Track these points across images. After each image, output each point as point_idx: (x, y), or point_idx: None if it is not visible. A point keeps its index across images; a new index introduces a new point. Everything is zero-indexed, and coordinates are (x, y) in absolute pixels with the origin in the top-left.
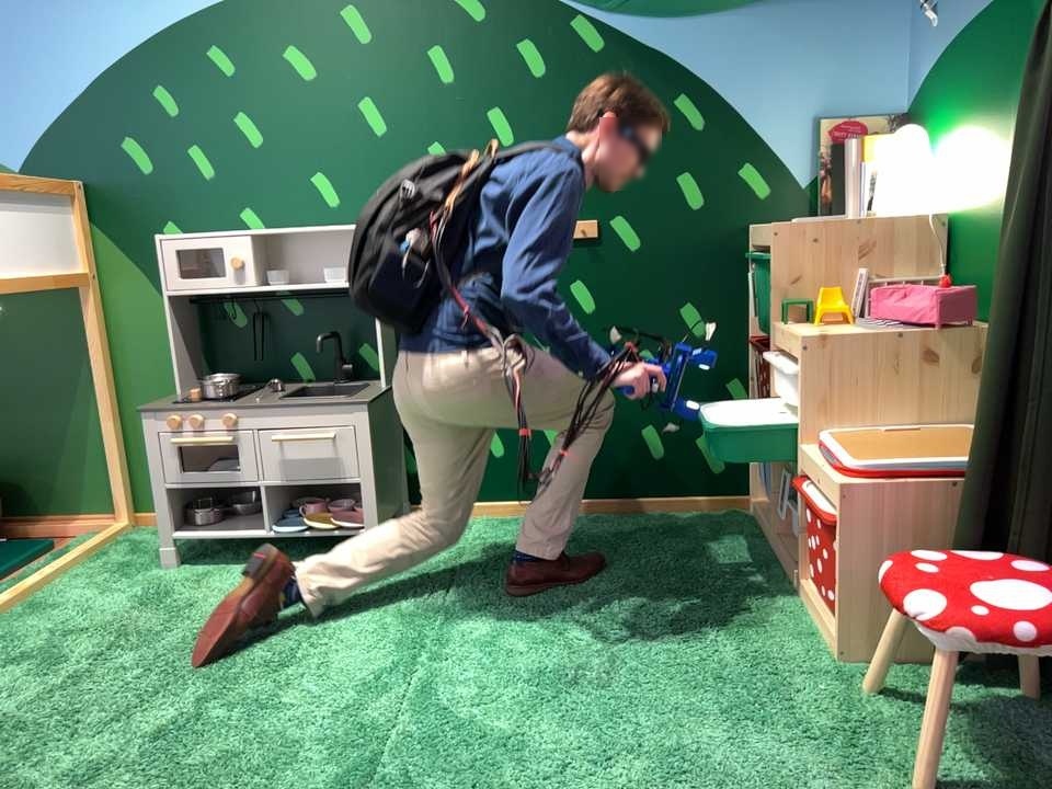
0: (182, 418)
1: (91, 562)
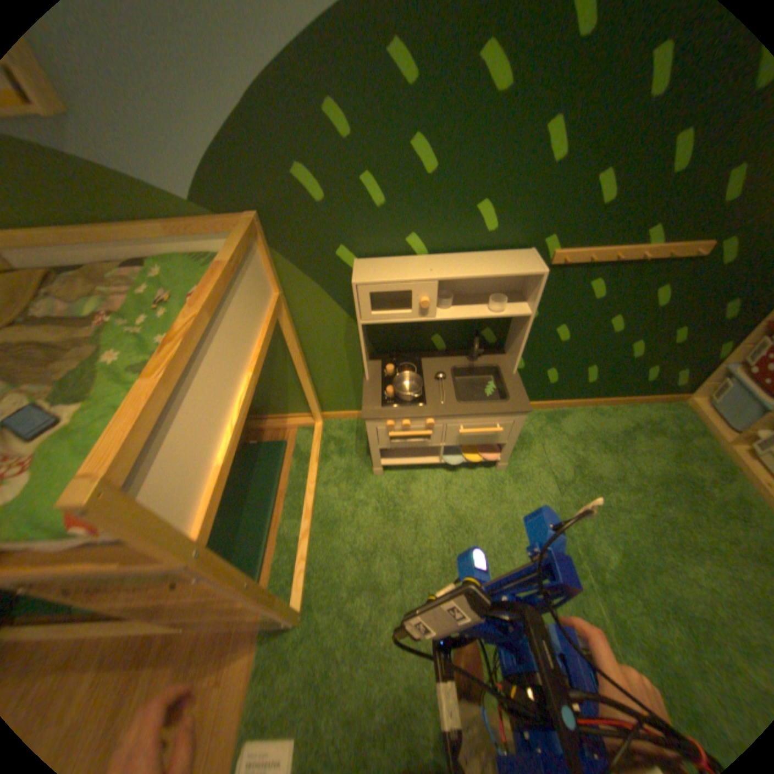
0: (396, 420)
1: (324, 464)
